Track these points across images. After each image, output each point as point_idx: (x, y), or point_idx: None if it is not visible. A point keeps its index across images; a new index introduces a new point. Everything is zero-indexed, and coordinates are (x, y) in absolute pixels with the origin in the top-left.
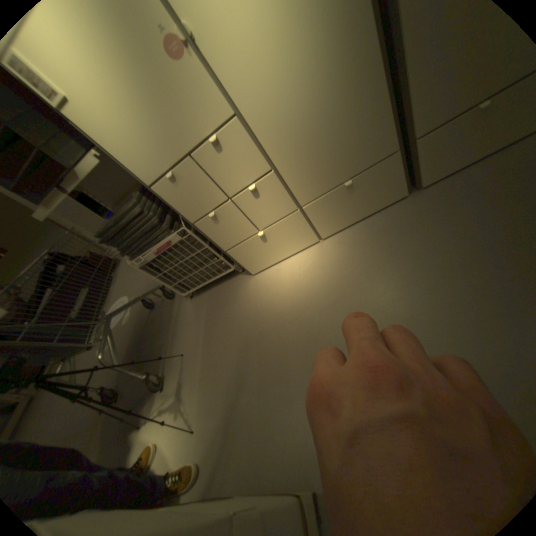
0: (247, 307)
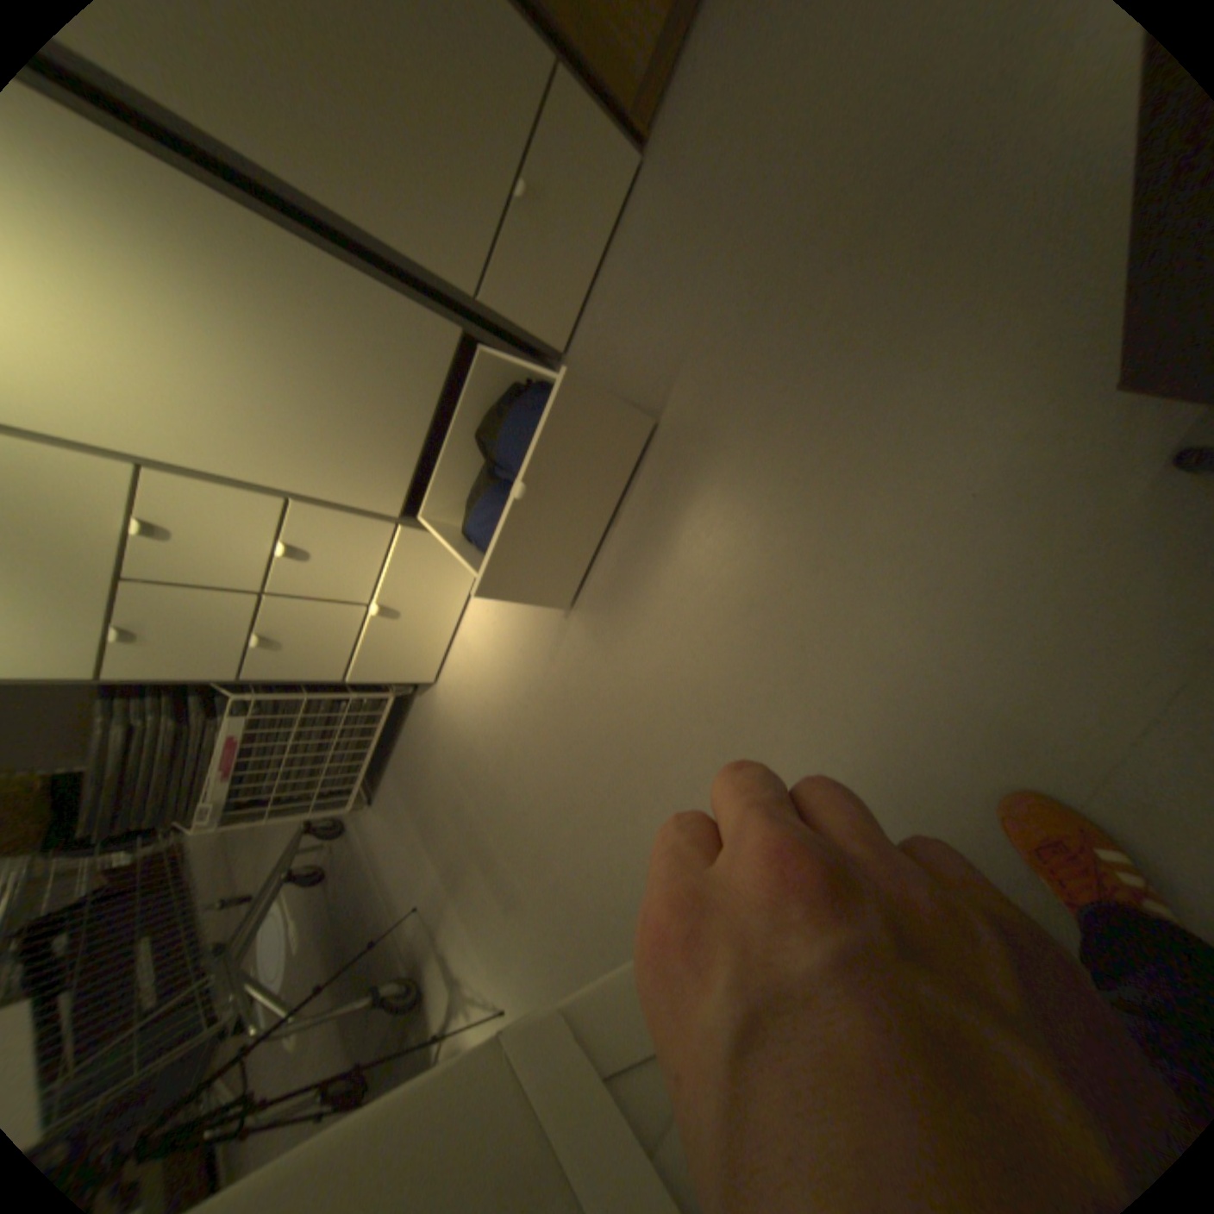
0: (460, 739)
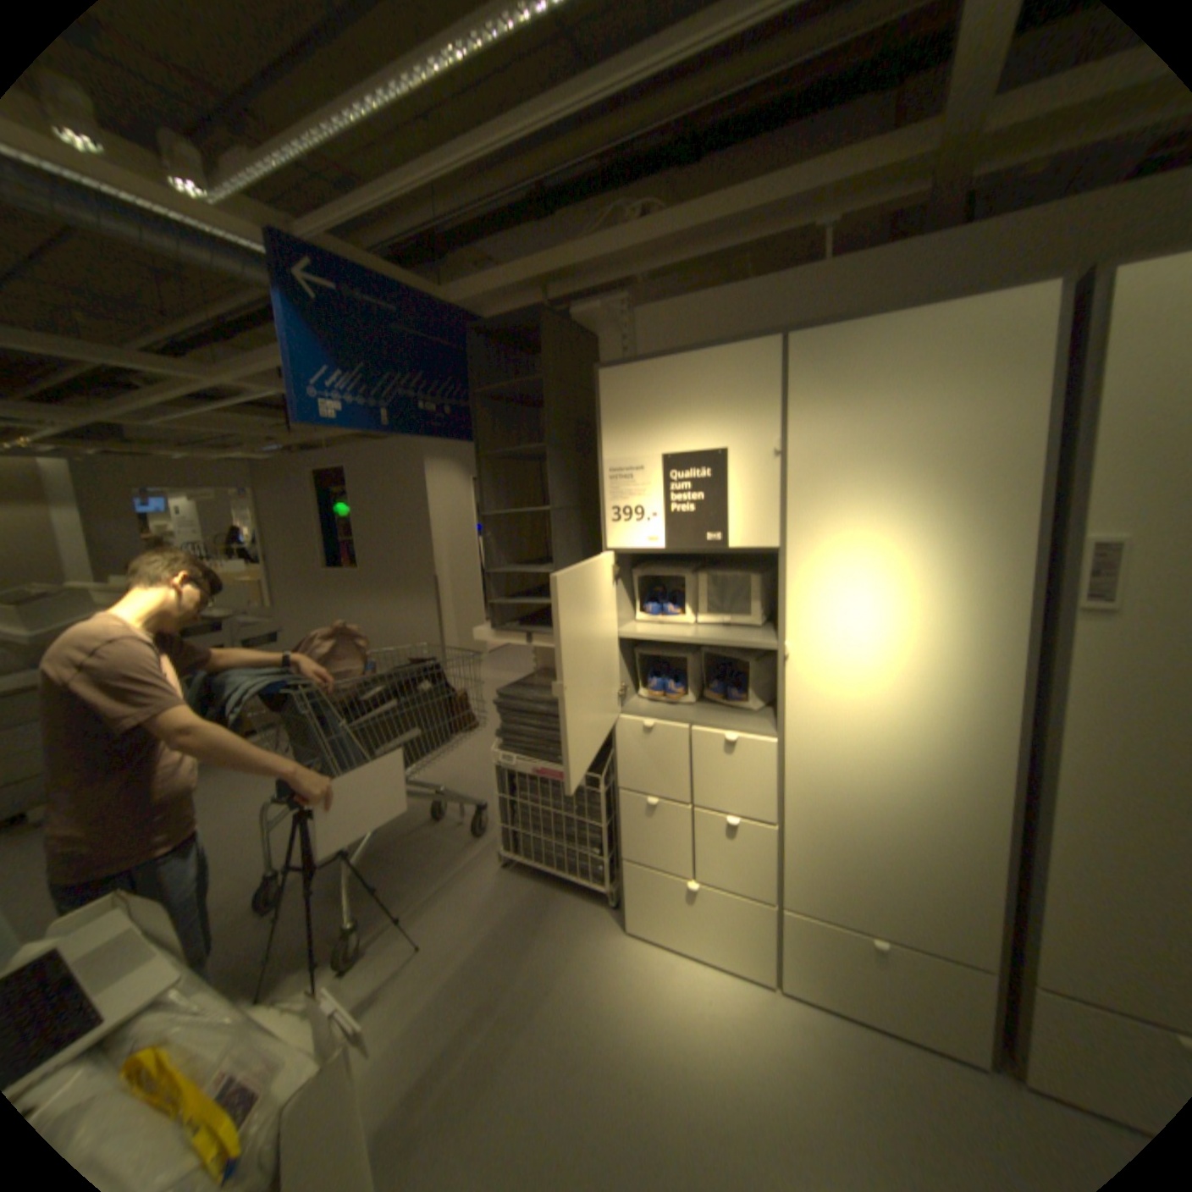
0: (576, 979)
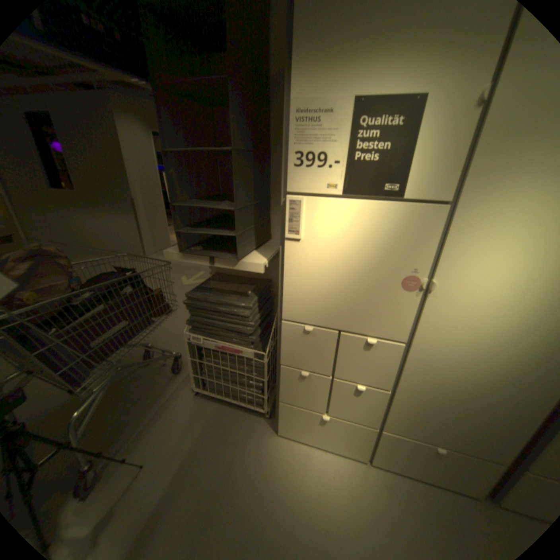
0: (251, 473)
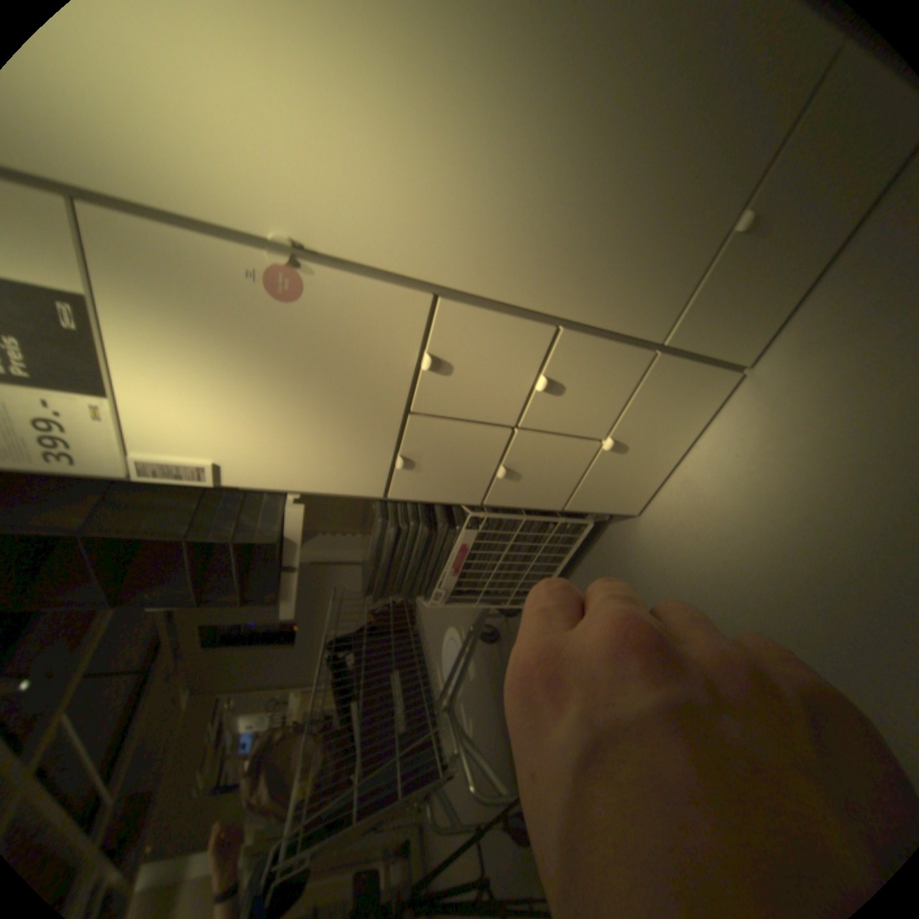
0: (674, 588)
